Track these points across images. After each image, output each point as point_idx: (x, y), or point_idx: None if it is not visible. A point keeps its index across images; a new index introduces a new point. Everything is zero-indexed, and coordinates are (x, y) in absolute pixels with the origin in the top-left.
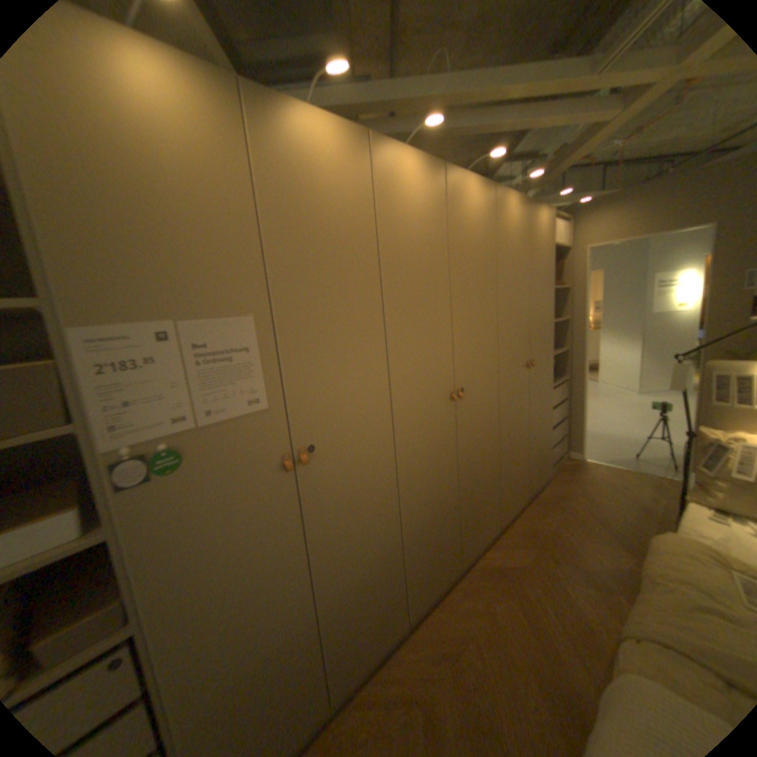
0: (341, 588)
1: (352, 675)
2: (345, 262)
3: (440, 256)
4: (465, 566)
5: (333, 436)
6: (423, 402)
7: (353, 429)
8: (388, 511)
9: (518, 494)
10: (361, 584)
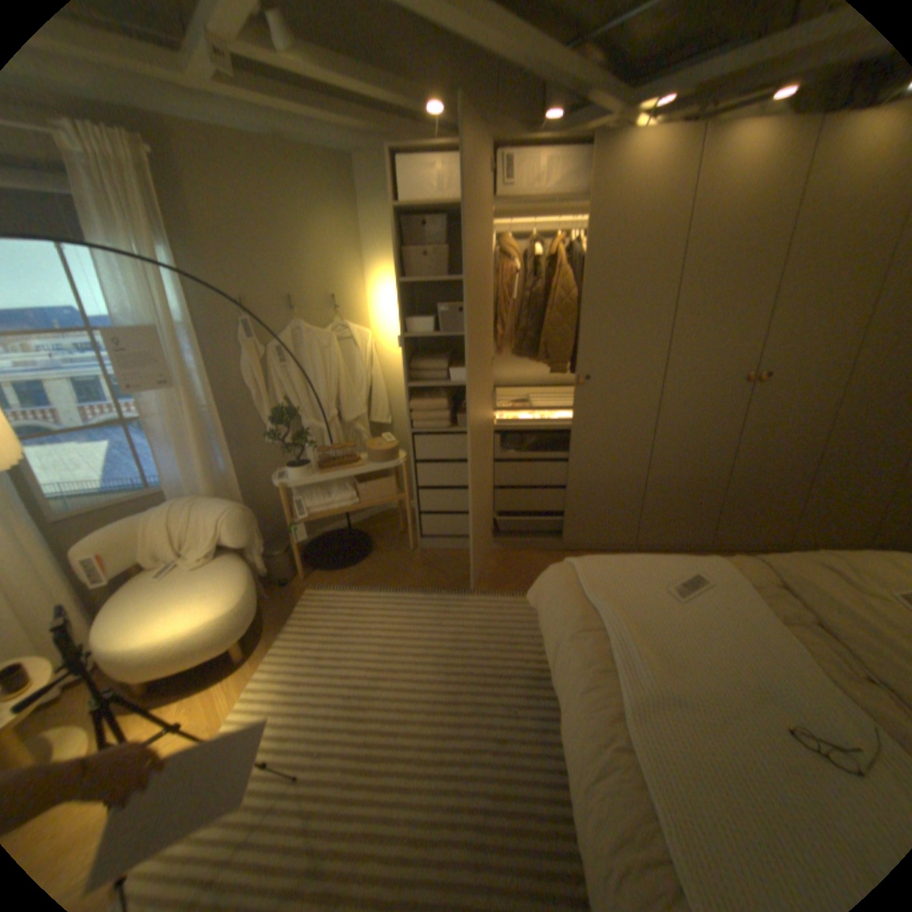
0: (585, 478)
1: (579, 538)
2: (648, 246)
3: (776, 229)
4: (716, 543)
5: (604, 375)
6: (705, 373)
7: (622, 375)
8: (638, 448)
9: (843, 525)
10: (600, 485)
